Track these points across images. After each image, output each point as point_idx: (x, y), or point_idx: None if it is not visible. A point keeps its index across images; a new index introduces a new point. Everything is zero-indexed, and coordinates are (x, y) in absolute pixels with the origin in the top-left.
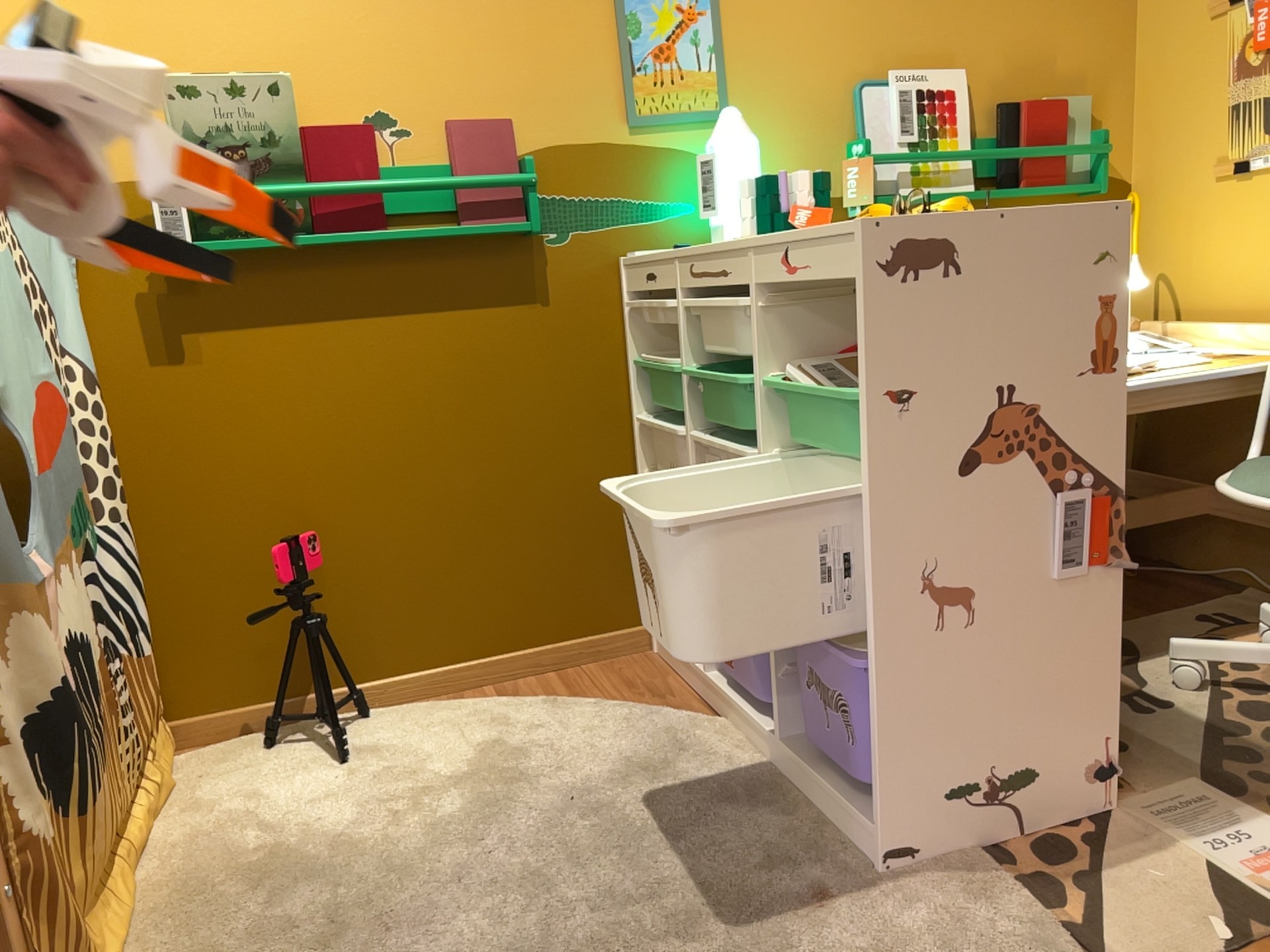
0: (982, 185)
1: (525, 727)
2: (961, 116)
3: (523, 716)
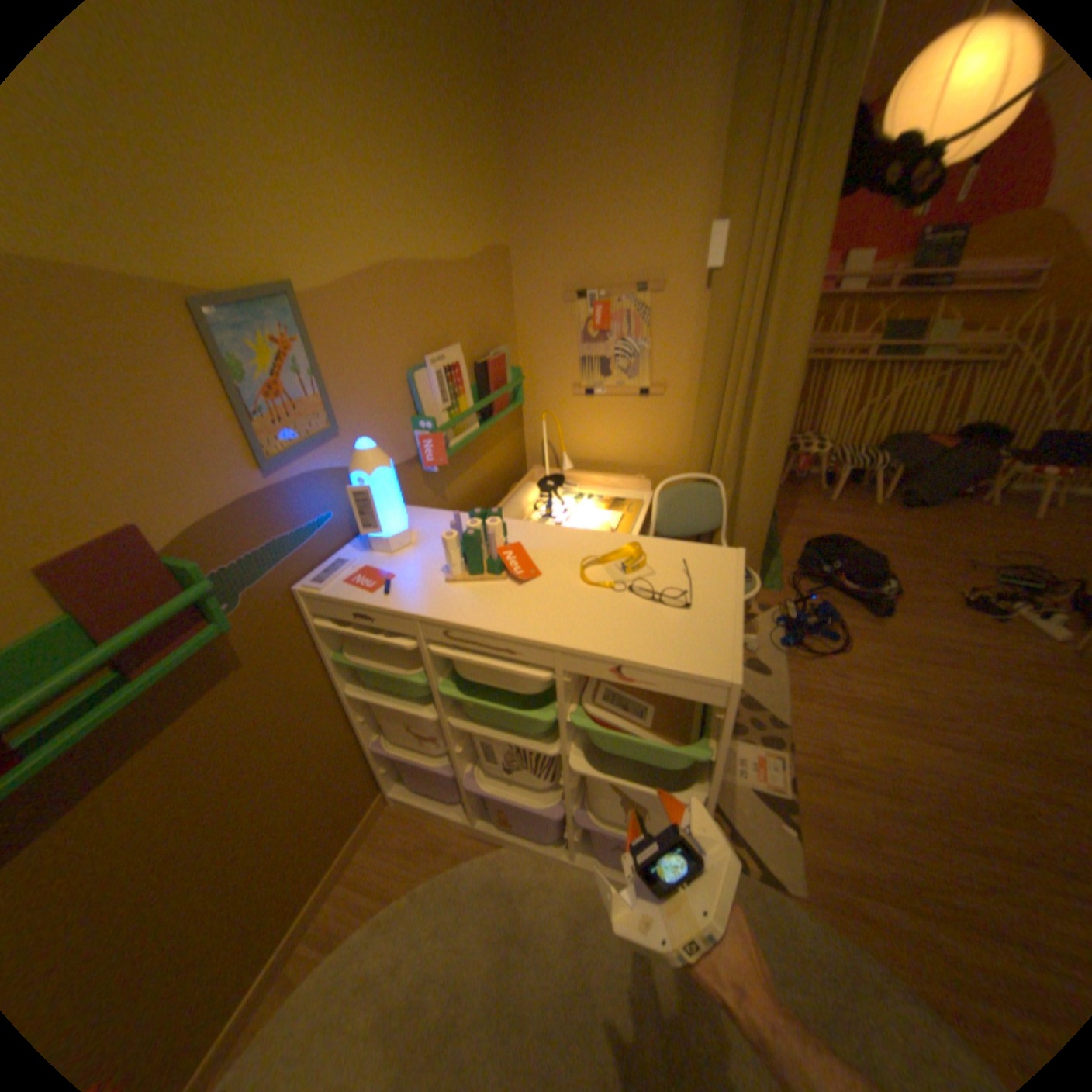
0: (477, 417)
1: (387, 971)
2: (465, 377)
3: (373, 960)
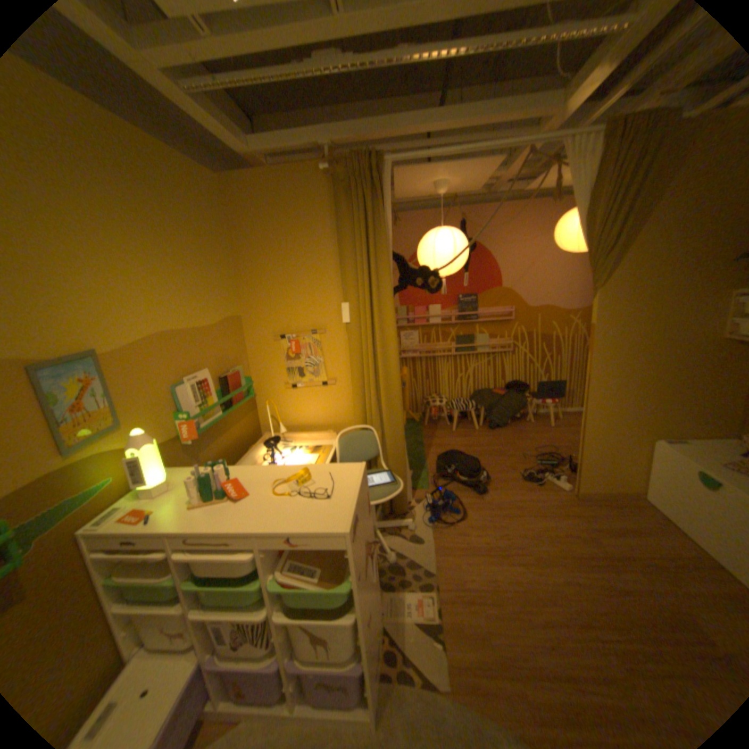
0: (222, 408)
1: None
2: (212, 386)
3: None
